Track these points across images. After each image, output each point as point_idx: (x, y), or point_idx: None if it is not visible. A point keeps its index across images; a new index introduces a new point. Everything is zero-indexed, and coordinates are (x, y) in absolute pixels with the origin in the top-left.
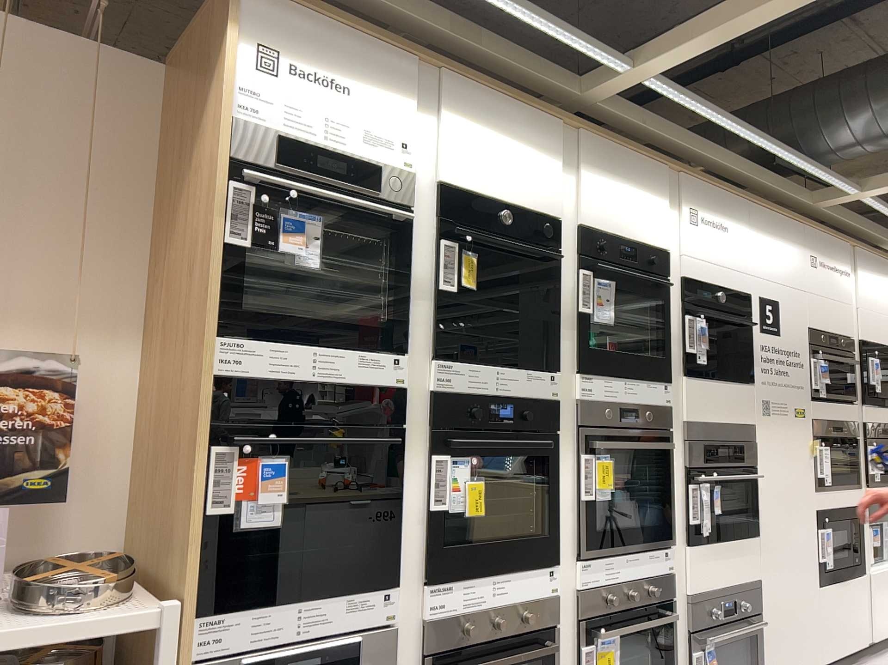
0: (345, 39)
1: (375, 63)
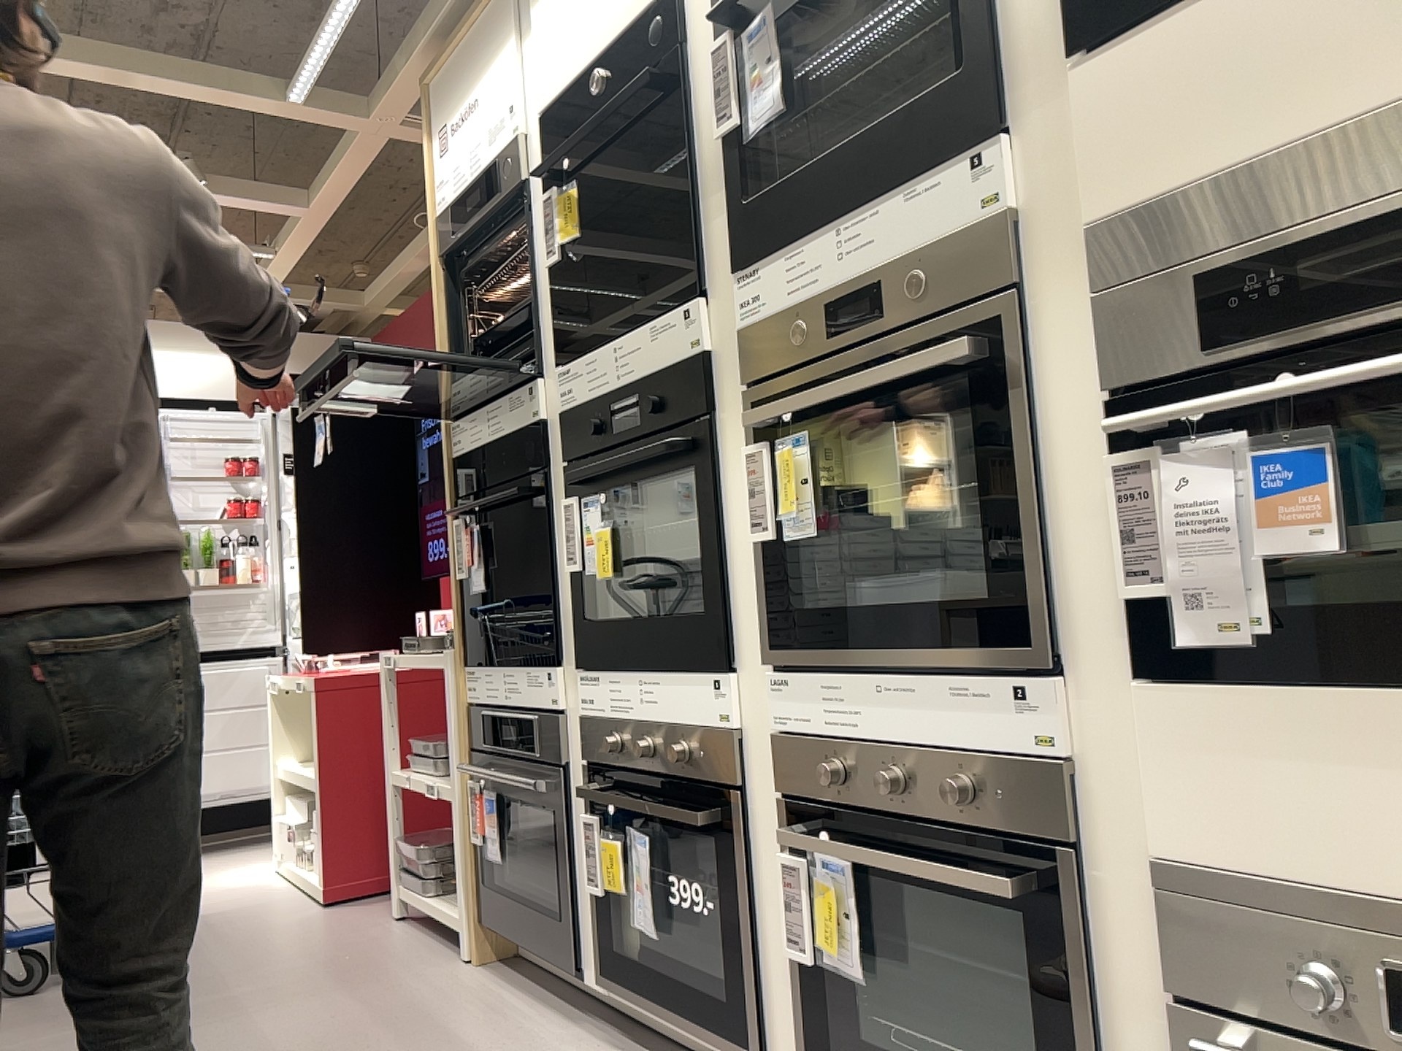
0: (461, 40)
1: (481, 31)
